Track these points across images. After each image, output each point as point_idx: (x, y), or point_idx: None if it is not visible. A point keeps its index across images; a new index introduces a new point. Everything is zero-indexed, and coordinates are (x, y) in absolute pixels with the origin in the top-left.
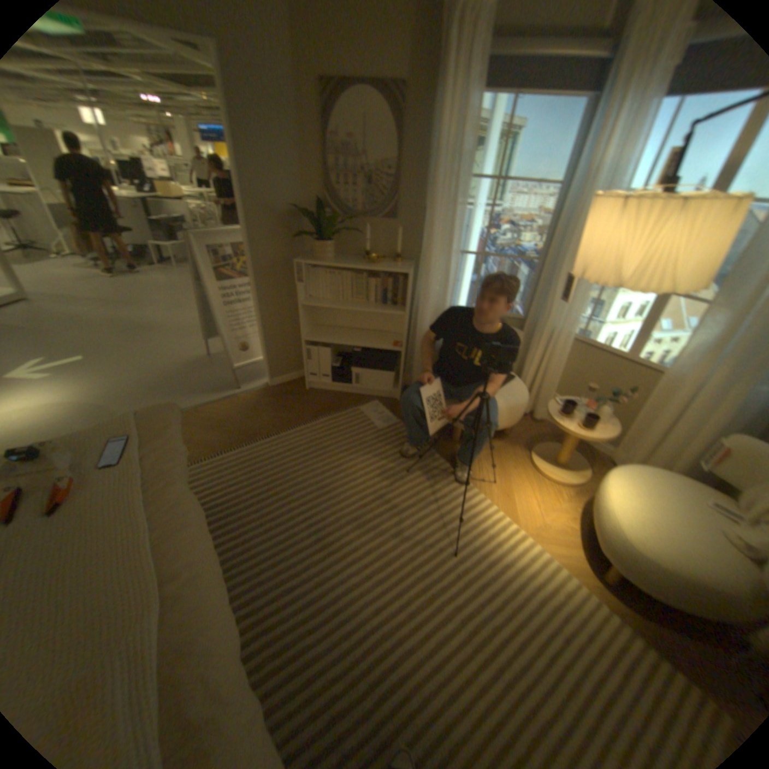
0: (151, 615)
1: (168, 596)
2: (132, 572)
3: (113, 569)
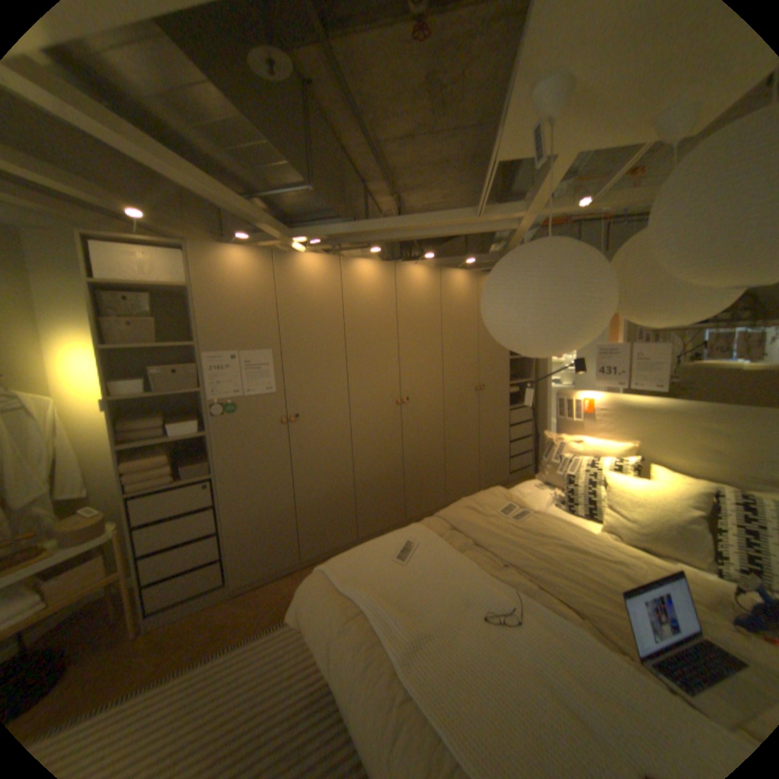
0: (398, 669)
1: (396, 691)
2: (436, 705)
3: (457, 710)
